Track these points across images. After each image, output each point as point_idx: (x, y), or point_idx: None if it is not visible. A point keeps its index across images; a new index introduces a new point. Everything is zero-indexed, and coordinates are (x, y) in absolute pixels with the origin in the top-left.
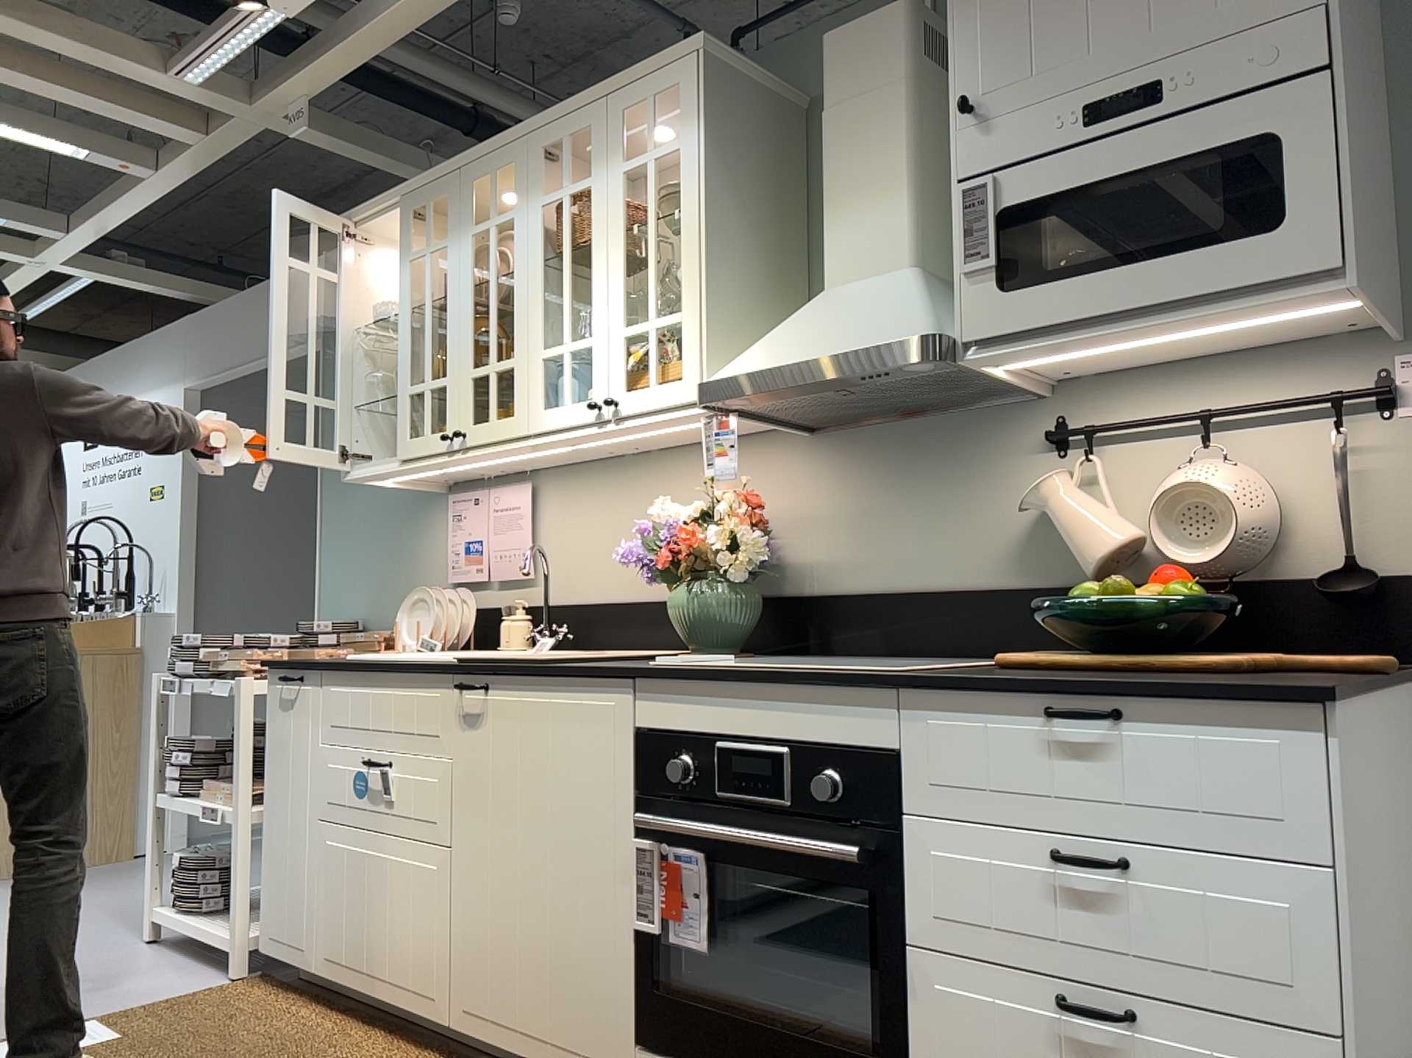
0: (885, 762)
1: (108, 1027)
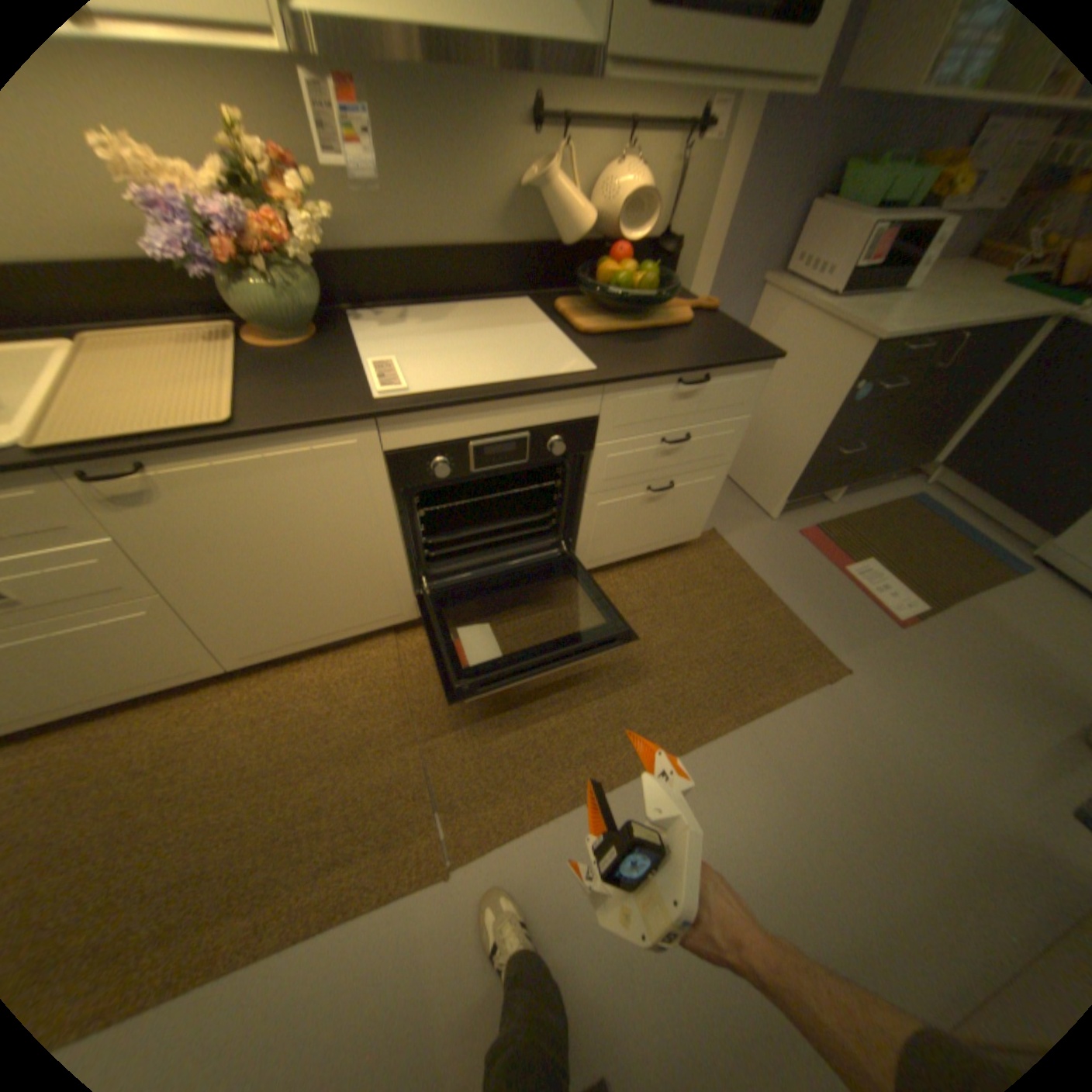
0: (588, 423)
1: None
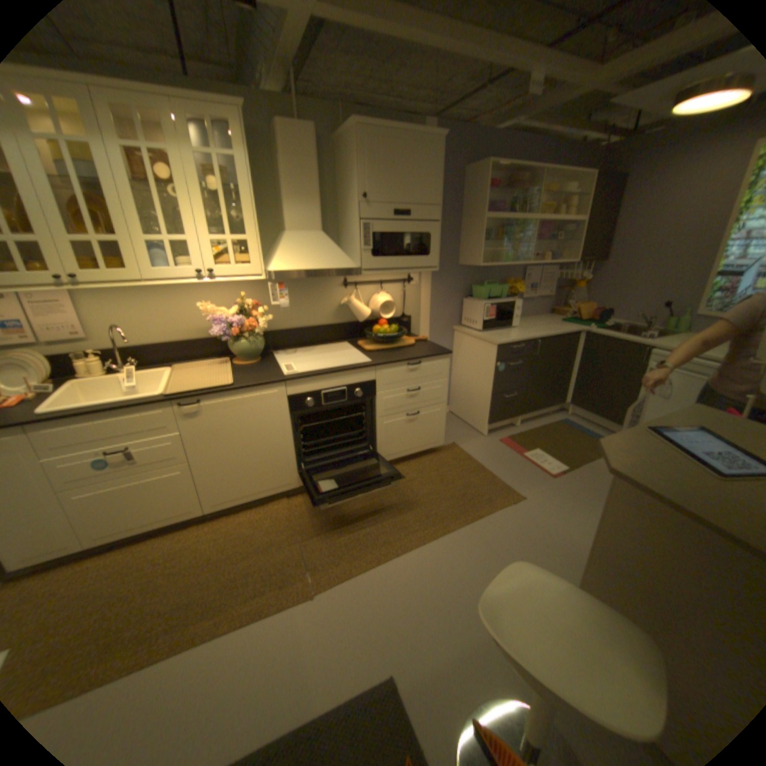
0: (371, 384)
1: None
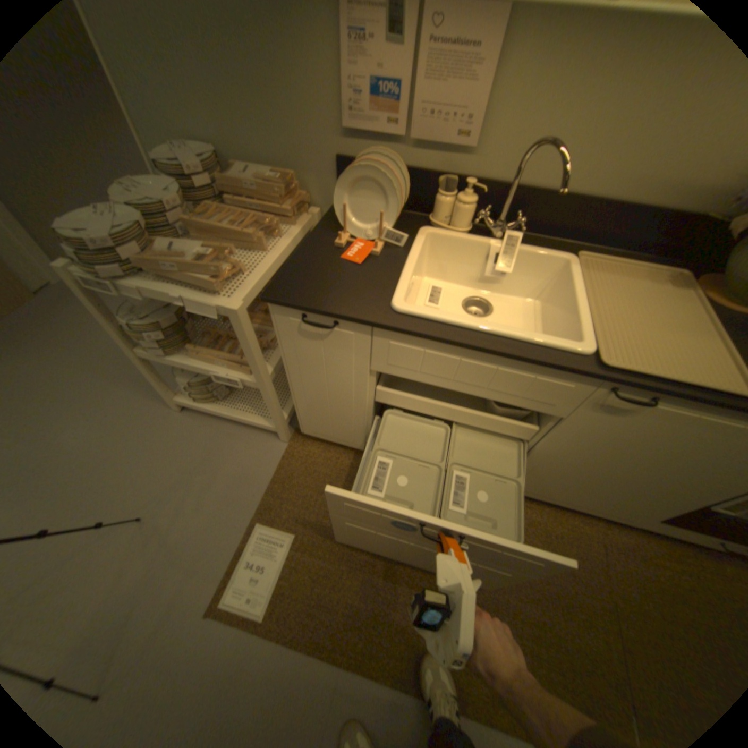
0: None
1: (272, 526)
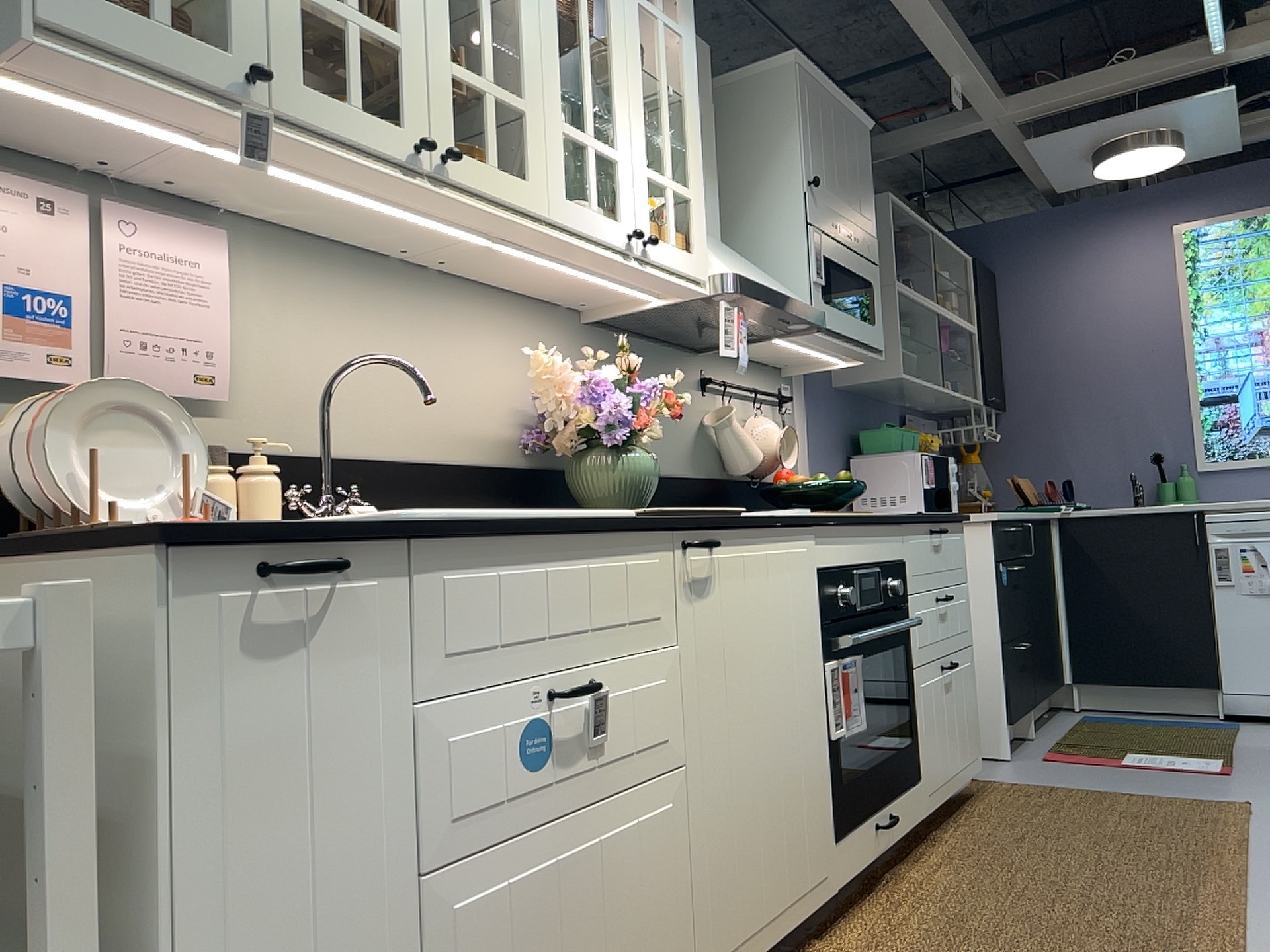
0: (902, 567)
1: None
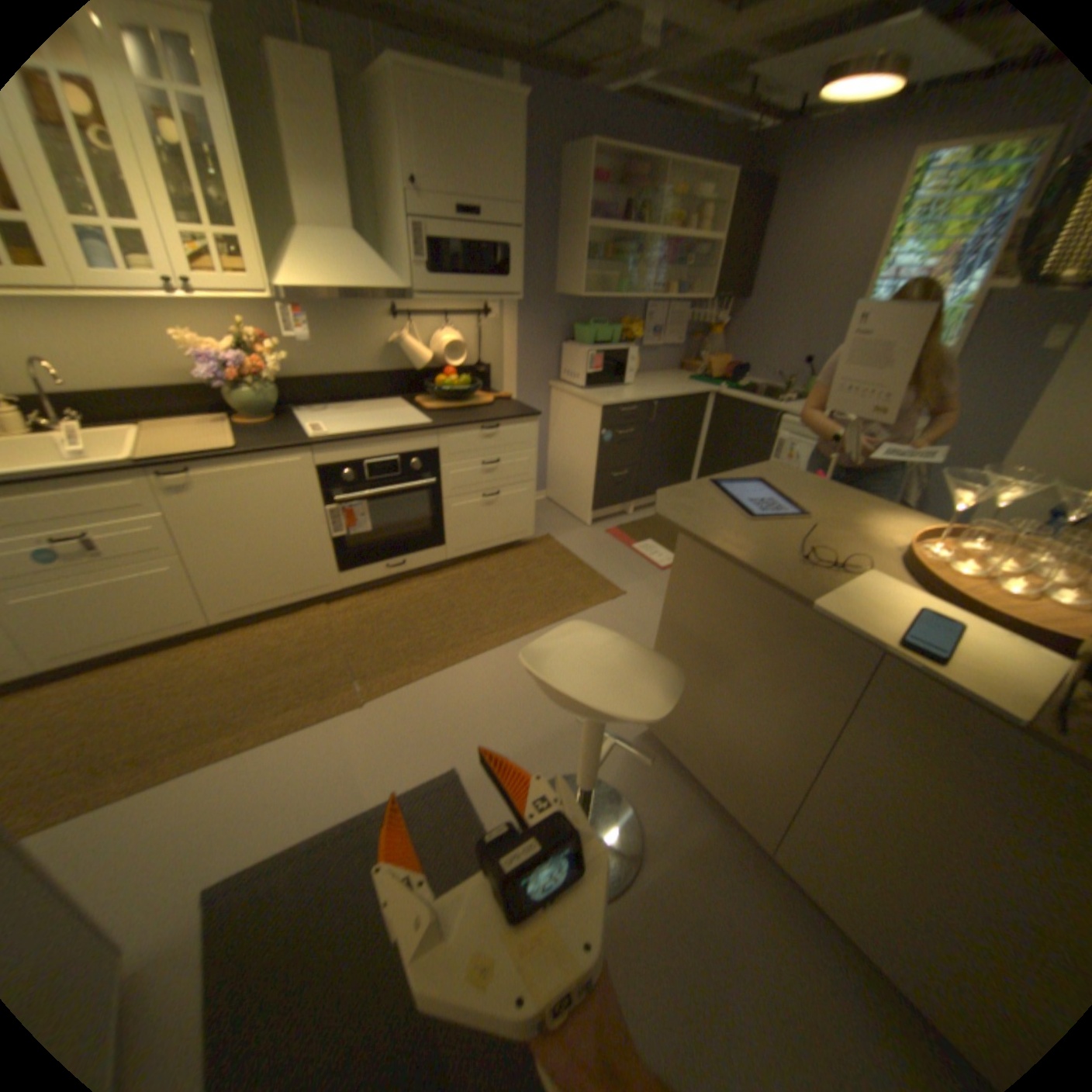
0: (434, 452)
1: None
